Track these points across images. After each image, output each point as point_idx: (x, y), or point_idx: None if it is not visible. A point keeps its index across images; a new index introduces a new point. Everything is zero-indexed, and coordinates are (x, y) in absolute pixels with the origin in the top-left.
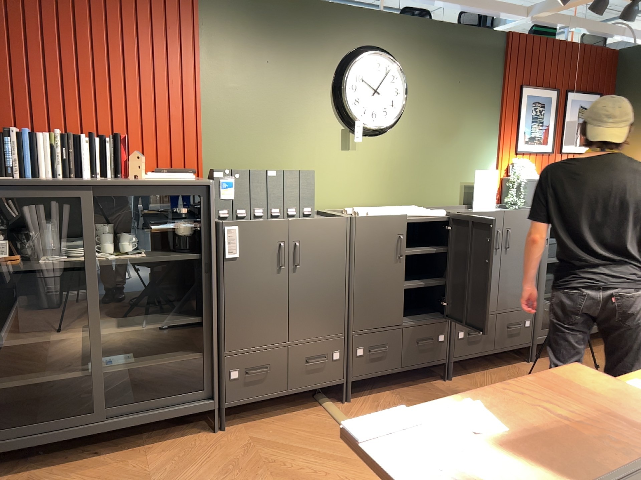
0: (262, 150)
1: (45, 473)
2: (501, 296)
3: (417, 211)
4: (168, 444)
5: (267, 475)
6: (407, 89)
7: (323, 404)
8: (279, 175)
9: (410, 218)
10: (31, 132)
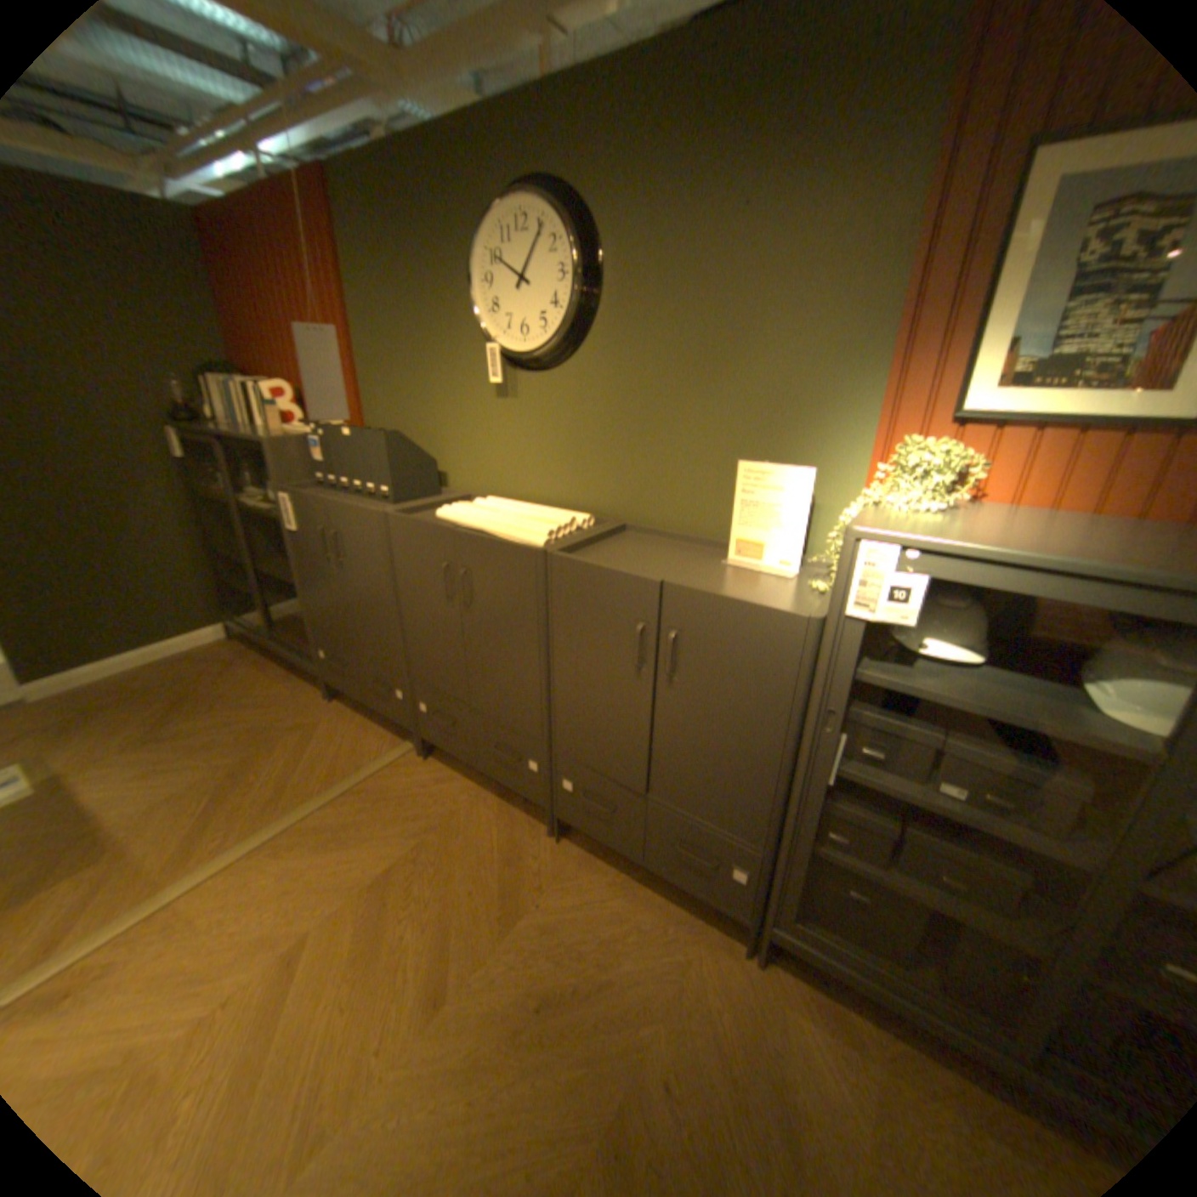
0: (407, 397)
1: (248, 658)
2: (657, 772)
3: (500, 528)
4: (298, 686)
5: (246, 757)
6: (586, 259)
7: (405, 742)
8: (352, 437)
9: (455, 536)
10: (235, 380)
